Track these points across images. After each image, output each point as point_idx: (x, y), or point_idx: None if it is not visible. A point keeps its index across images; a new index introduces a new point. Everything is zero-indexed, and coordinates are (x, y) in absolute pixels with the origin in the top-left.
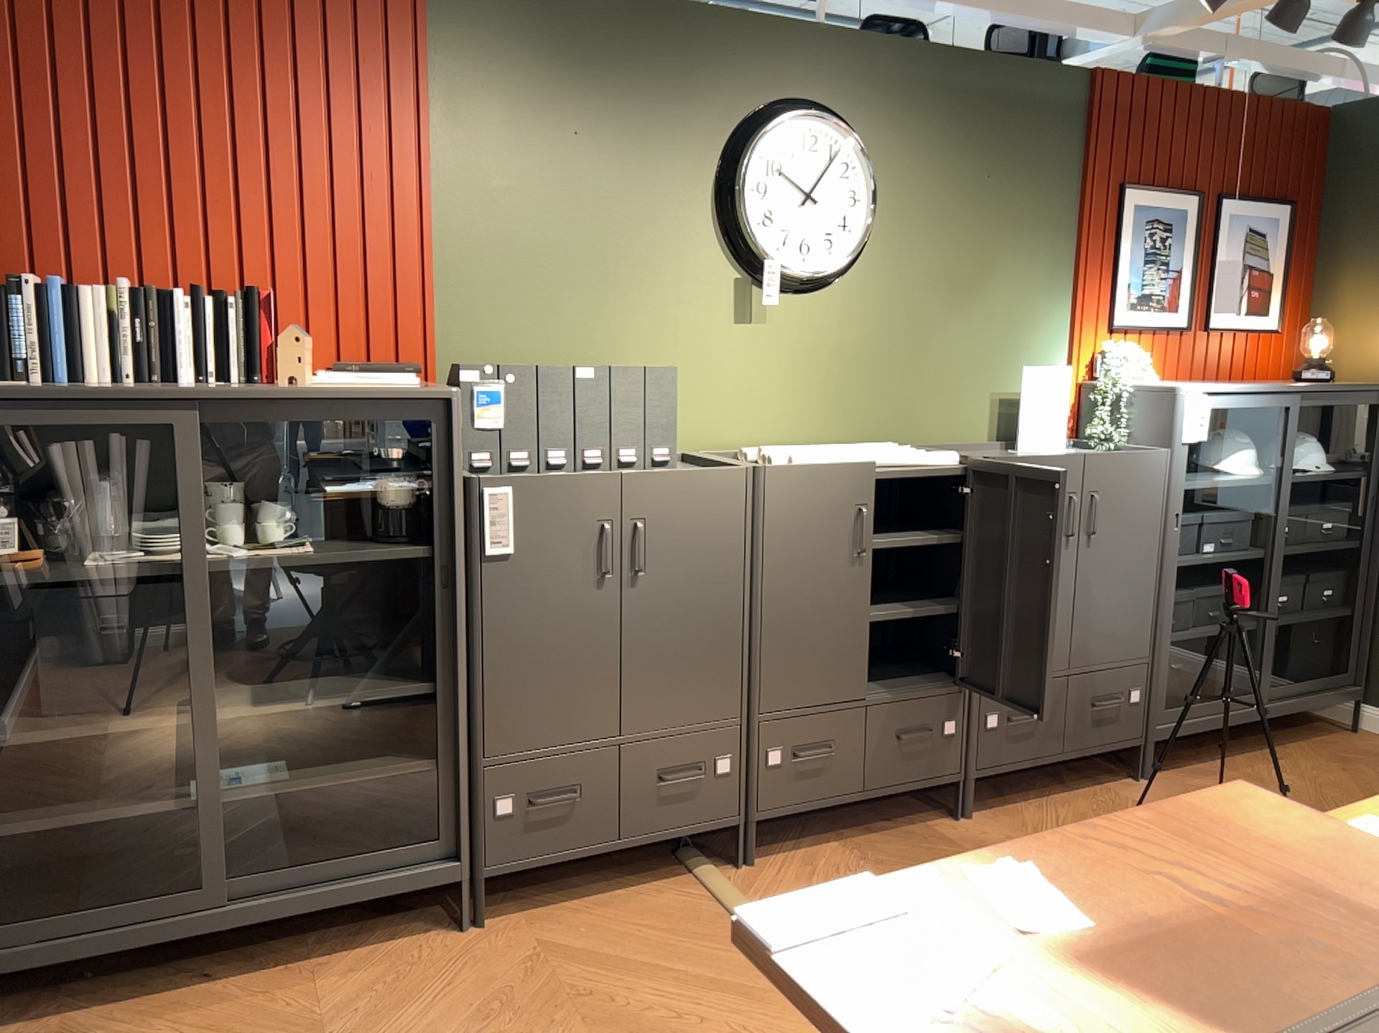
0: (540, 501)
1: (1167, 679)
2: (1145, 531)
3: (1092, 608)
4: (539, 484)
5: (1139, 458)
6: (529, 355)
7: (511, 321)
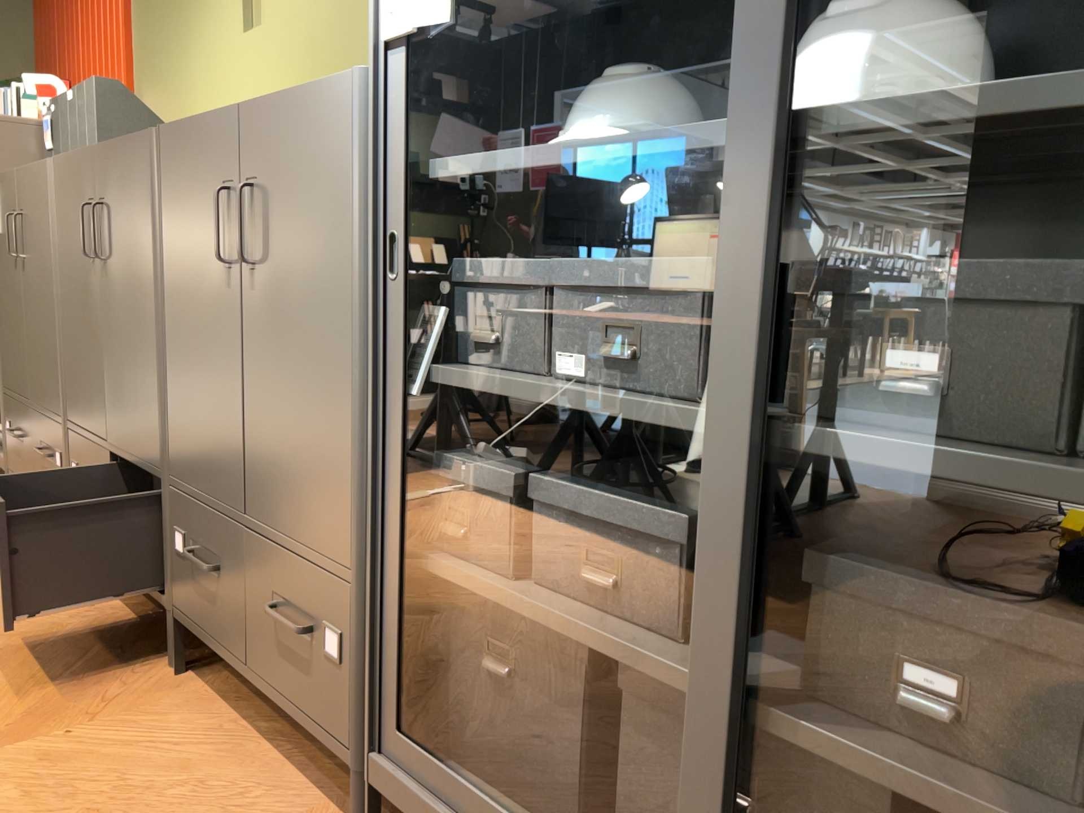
0: (1, 195)
1: (396, 658)
2: (323, 265)
3: (263, 412)
4: (0, 181)
5: (305, 97)
6: (162, 104)
7: (156, 78)
